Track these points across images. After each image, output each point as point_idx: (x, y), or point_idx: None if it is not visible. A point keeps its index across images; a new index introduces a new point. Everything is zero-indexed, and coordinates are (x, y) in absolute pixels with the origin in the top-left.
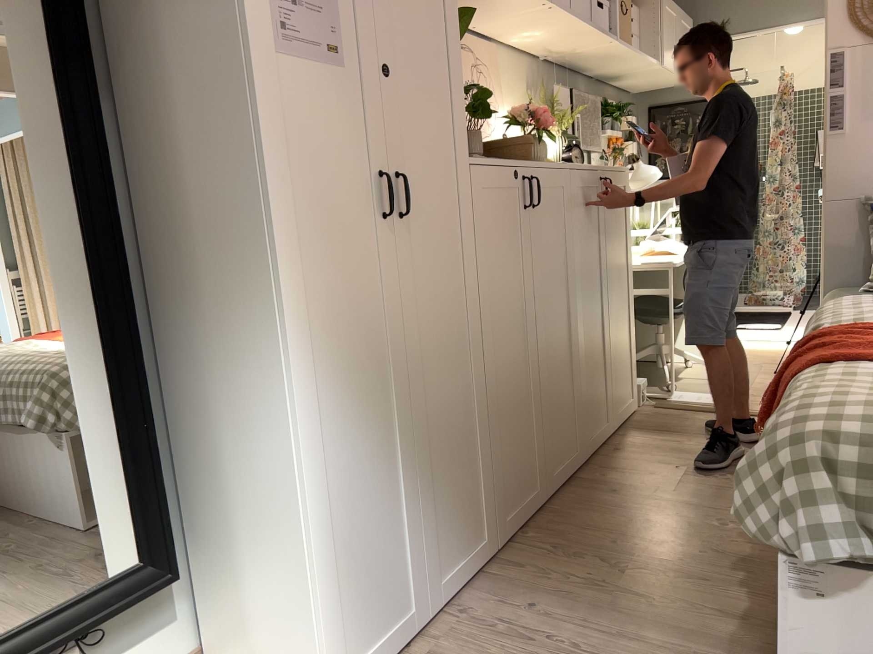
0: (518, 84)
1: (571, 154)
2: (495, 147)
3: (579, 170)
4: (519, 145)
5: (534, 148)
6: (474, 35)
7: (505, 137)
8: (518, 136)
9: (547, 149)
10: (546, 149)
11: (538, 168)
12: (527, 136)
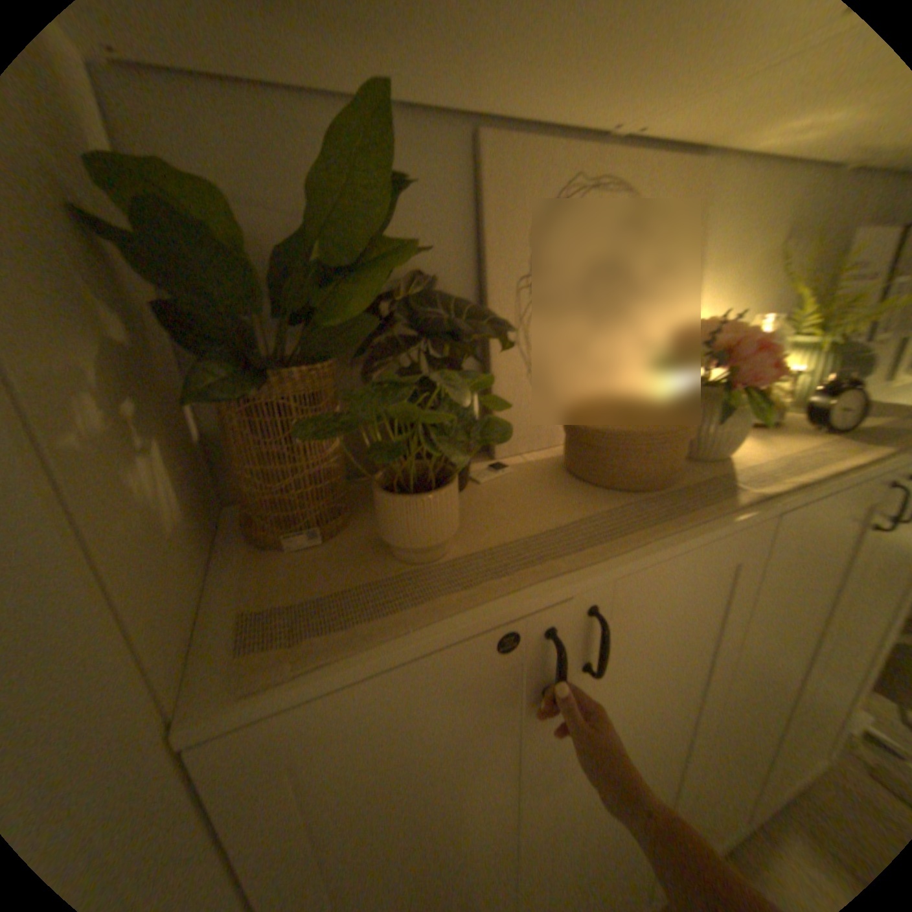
0: (765, 232)
1: (833, 405)
2: (584, 441)
3: (817, 502)
4: (639, 450)
5: (710, 425)
6: (649, 143)
7: (609, 425)
8: (643, 429)
9: (753, 419)
10: (744, 426)
11: (630, 577)
12: (670, 430)
